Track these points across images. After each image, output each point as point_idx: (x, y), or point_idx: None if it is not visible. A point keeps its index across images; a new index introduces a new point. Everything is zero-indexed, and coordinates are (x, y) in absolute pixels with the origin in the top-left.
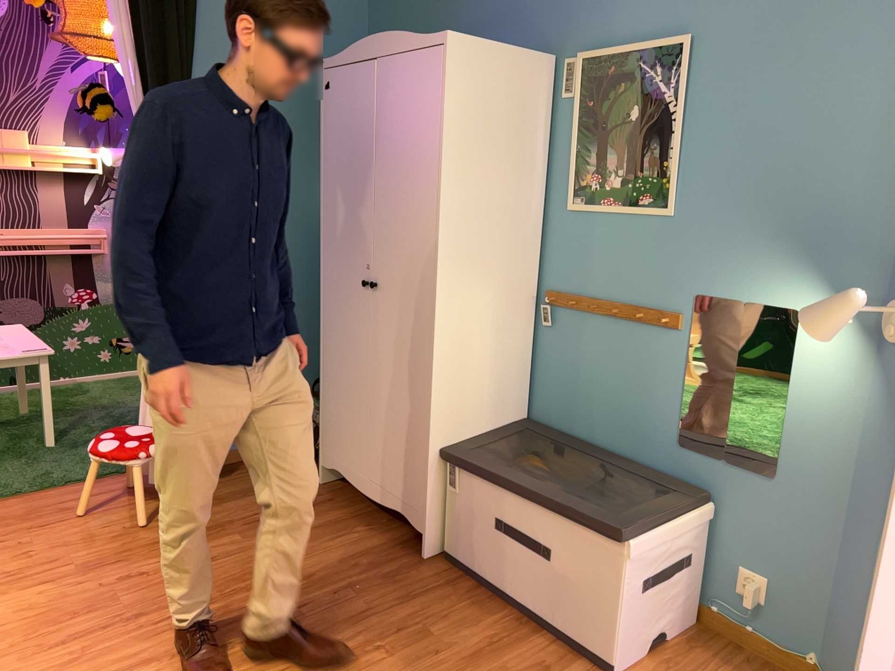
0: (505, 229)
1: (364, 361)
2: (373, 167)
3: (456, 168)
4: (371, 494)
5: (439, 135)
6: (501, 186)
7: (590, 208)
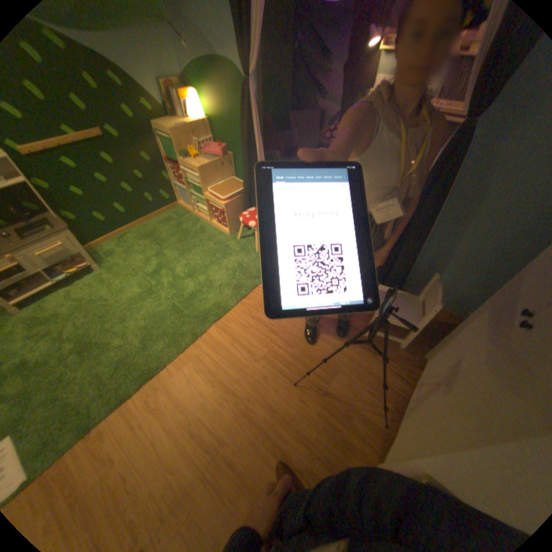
0: None
1: (470, 358)
2: None
3: None
4: (409, 406)
5: None
6: None
7: None
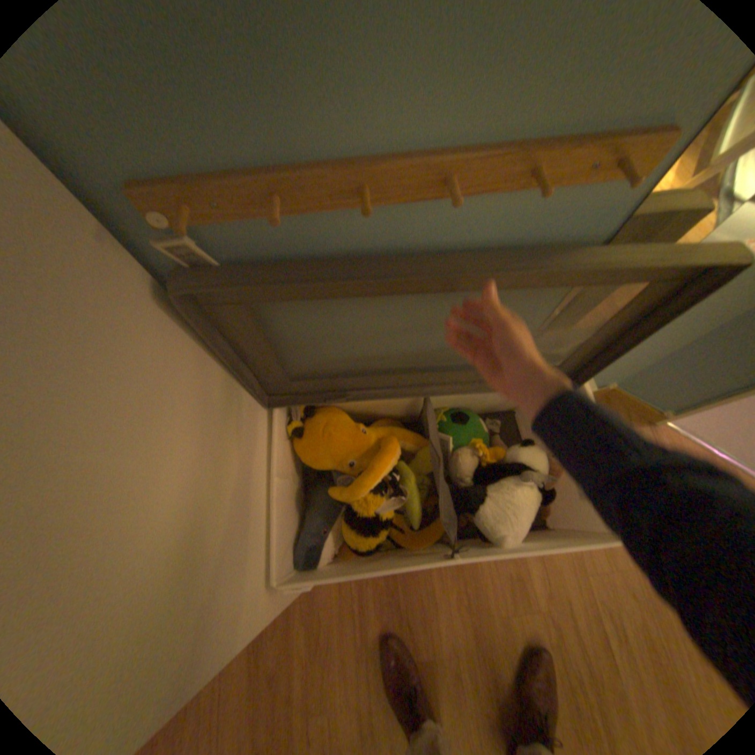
0: None
1: None
2: None
3: None
4: None
5: None
6: None
7: None
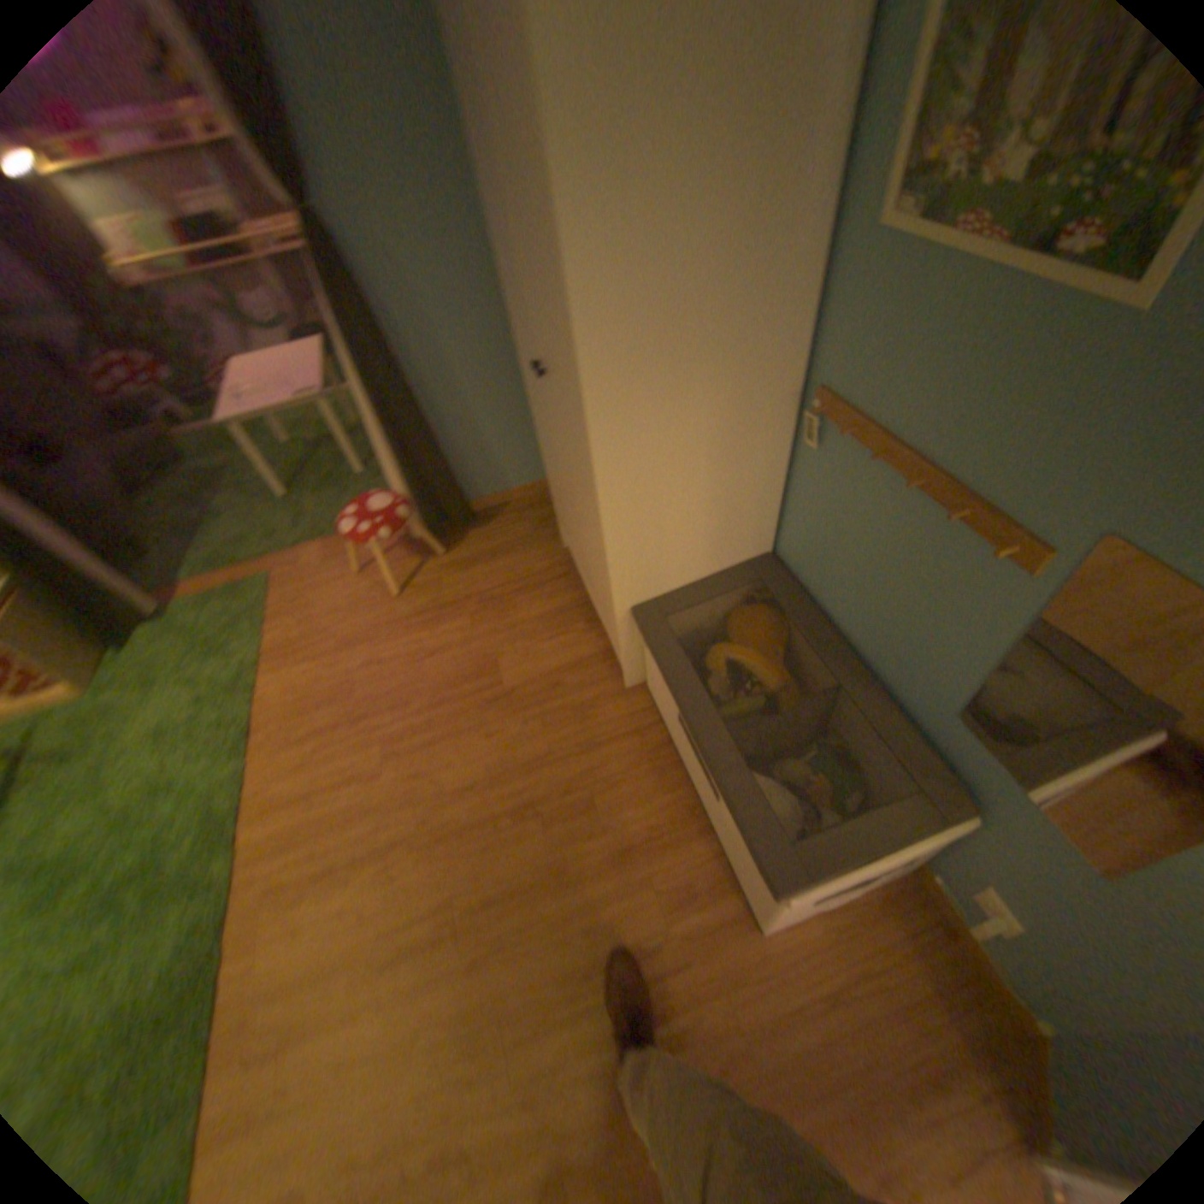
0: (734, 284)
1: (562, 463)
2: (502, 147)
3: (592, 174)
4: (591, 595)
5: (533, 87)
6: (722, 186)
7: (932, 229)
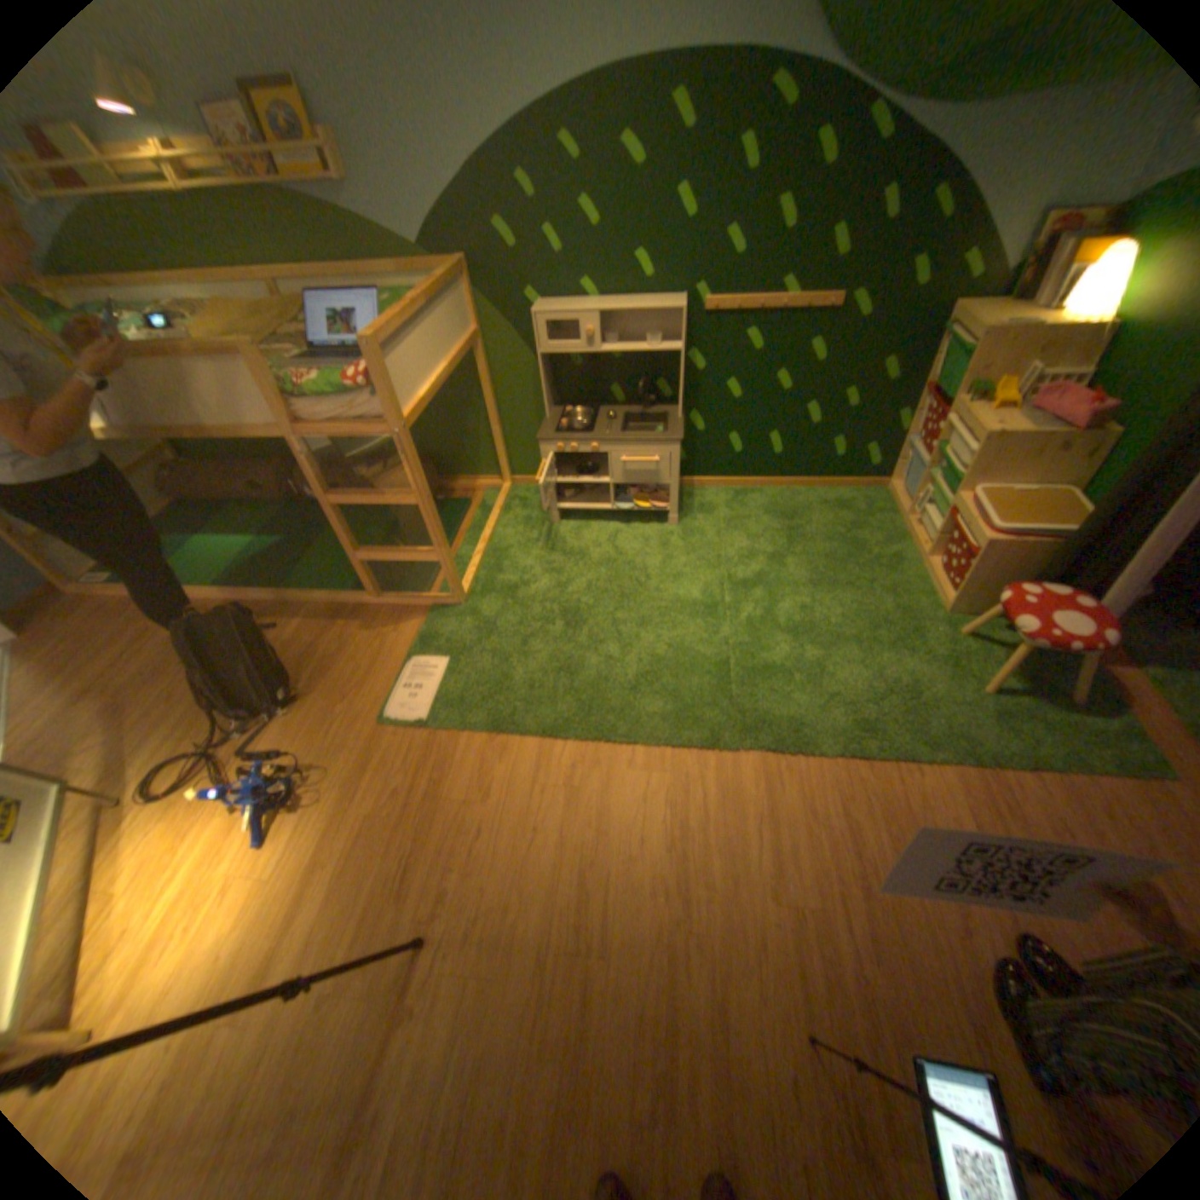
0: None
1: None
2: None
3: None
4: None
5: None
6: None
7: None
